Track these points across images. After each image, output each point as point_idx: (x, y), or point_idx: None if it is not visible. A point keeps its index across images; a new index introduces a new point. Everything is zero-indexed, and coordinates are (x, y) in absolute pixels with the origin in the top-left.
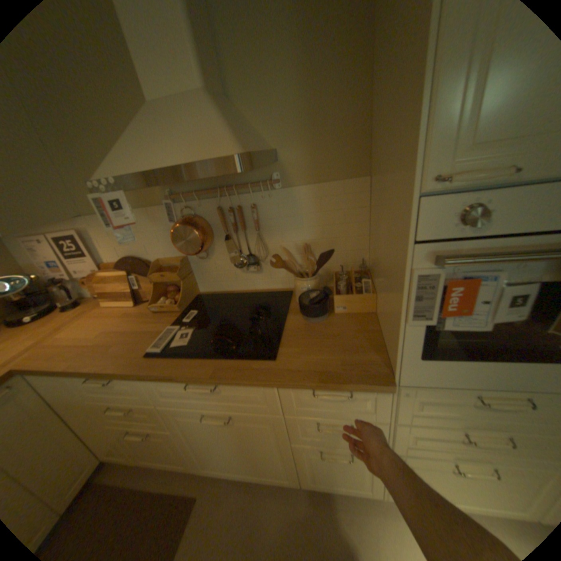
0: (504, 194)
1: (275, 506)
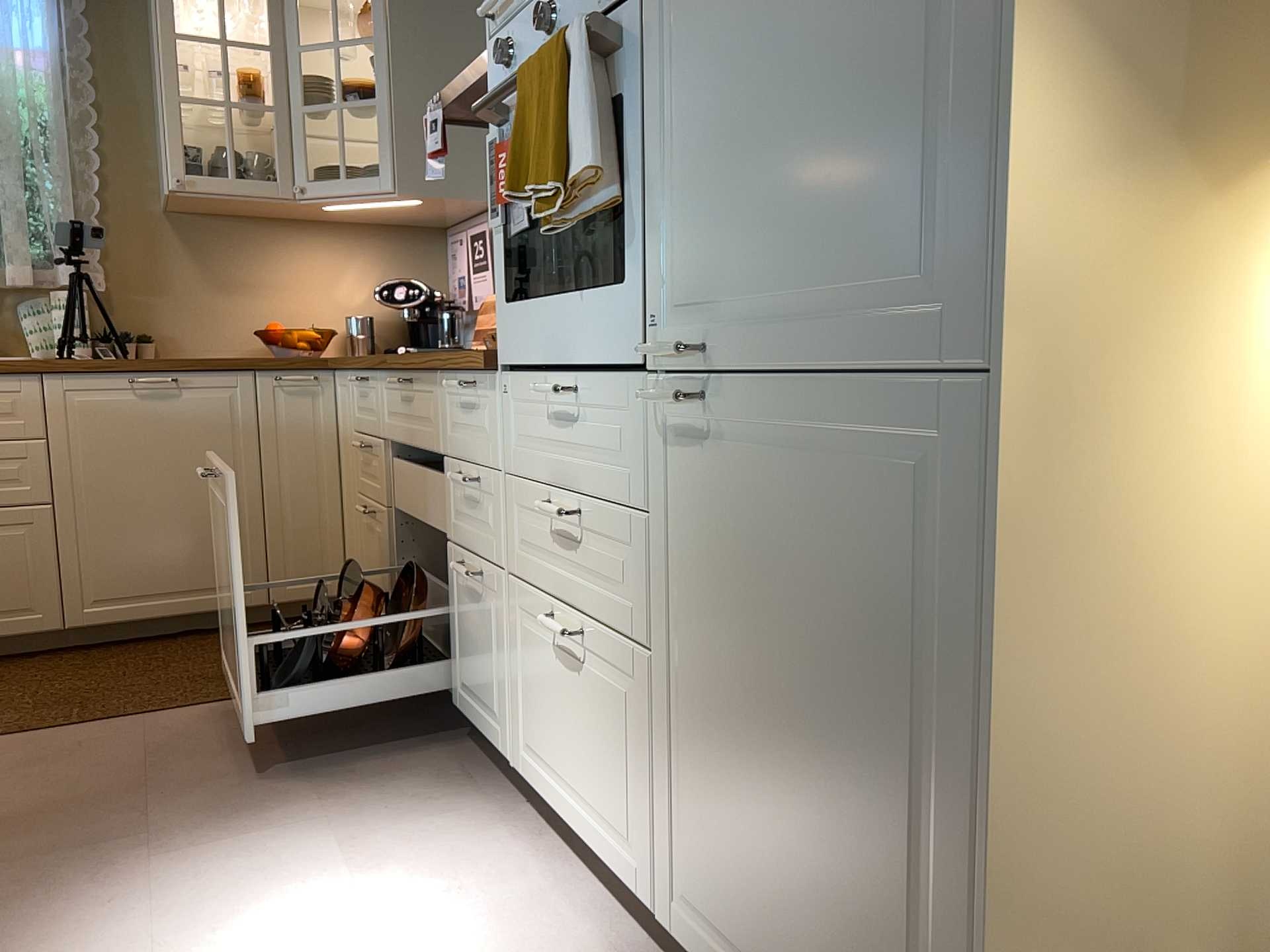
0: (522, 23)
1: (417, 730)
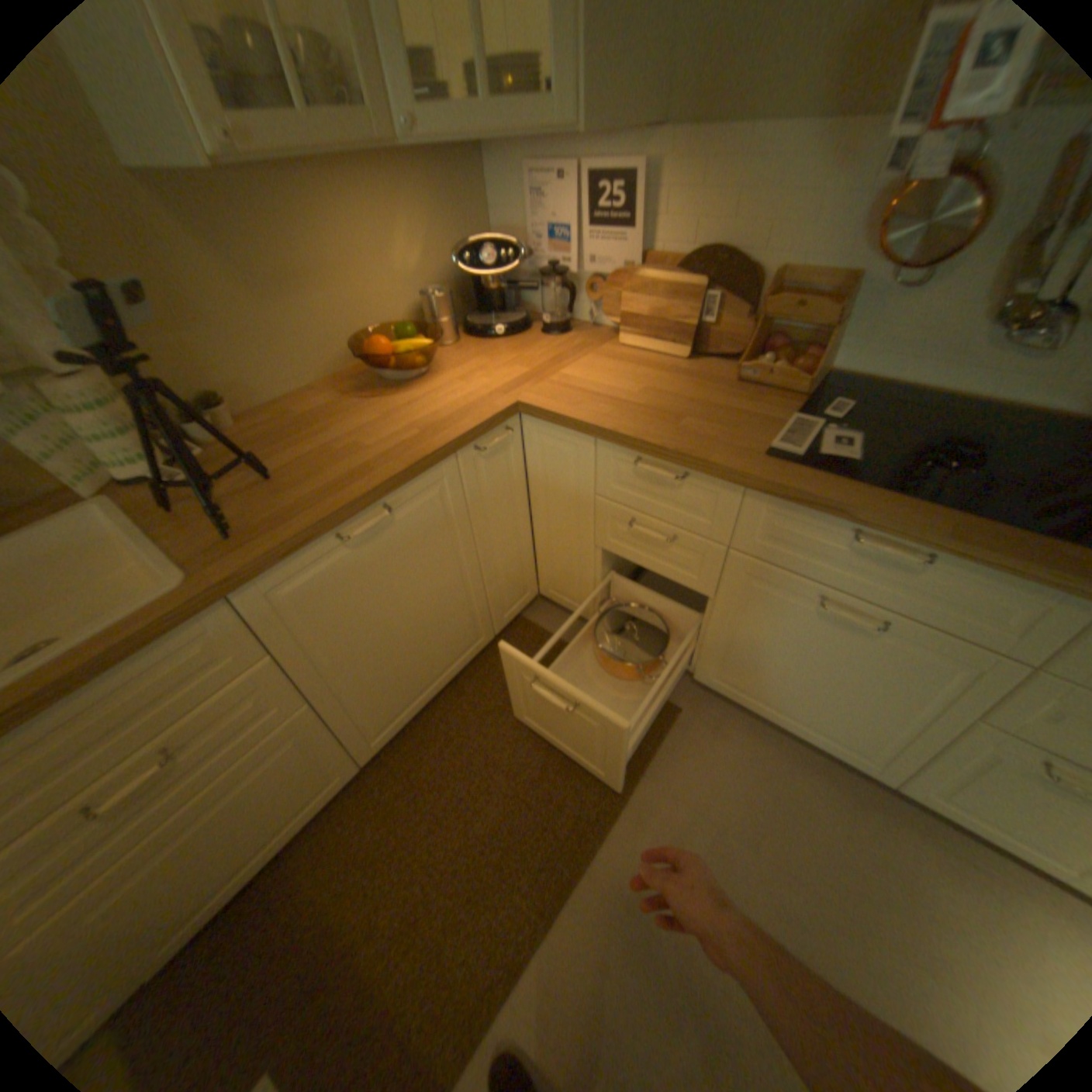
0: None
1: (826, 787)
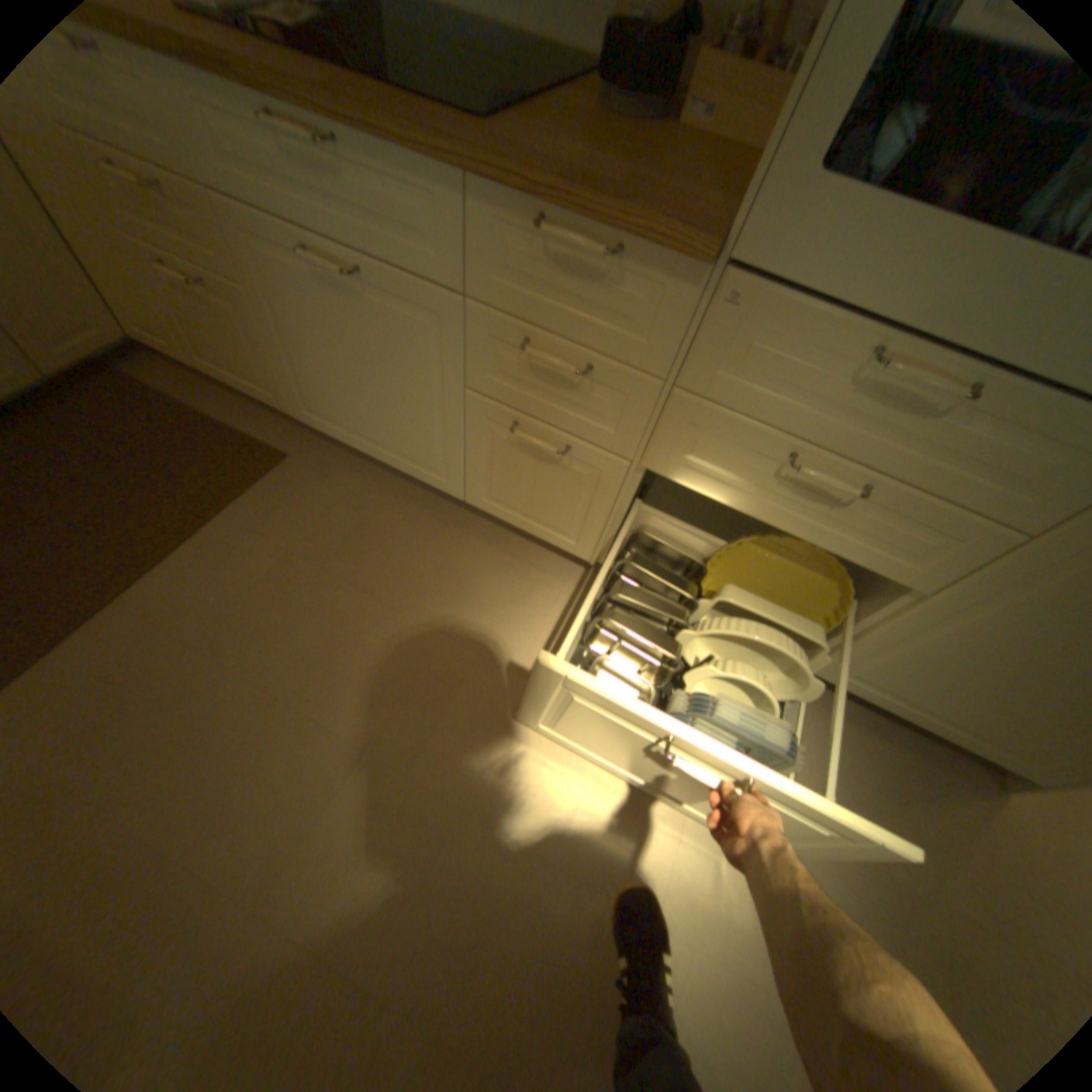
0: None
1: (414, 512)
